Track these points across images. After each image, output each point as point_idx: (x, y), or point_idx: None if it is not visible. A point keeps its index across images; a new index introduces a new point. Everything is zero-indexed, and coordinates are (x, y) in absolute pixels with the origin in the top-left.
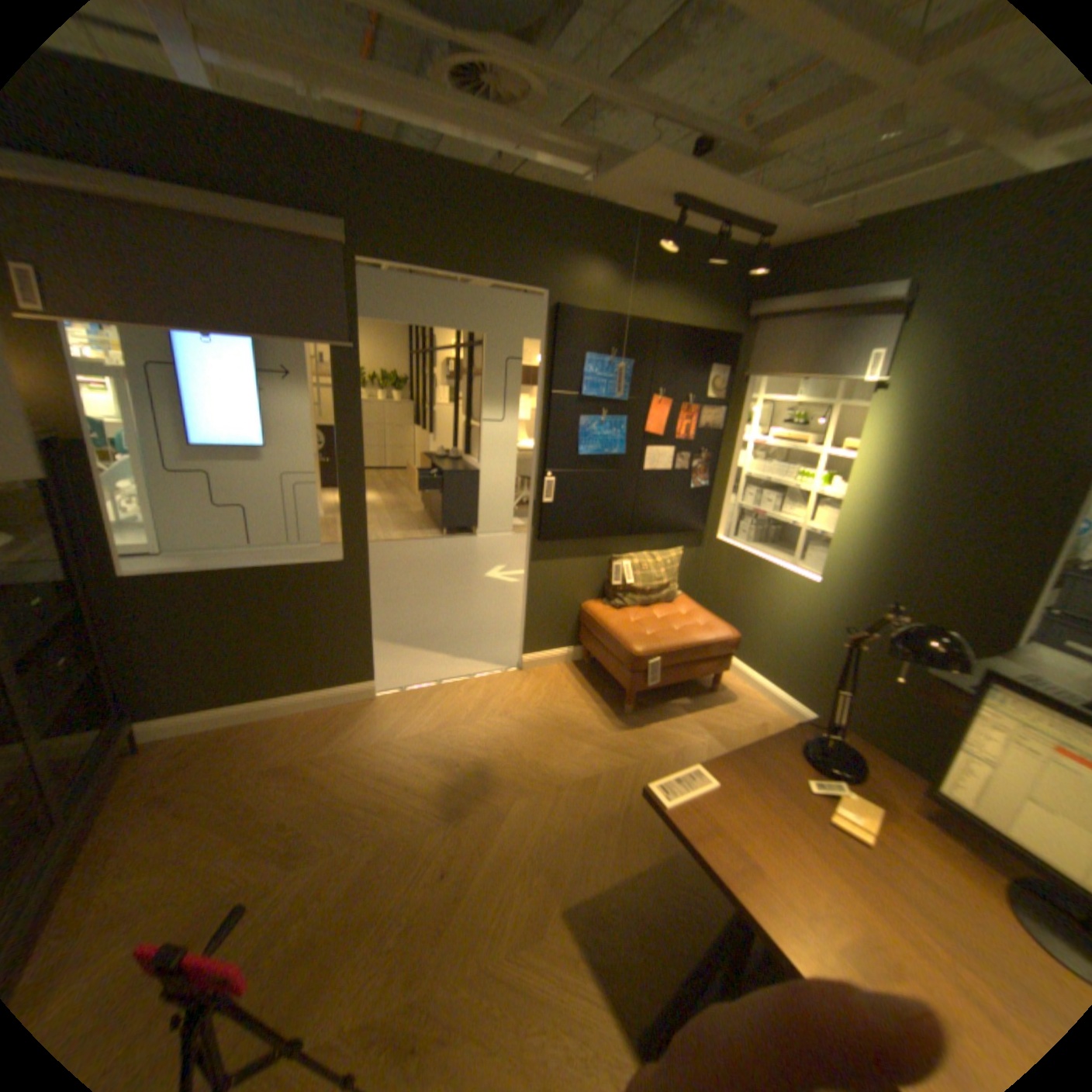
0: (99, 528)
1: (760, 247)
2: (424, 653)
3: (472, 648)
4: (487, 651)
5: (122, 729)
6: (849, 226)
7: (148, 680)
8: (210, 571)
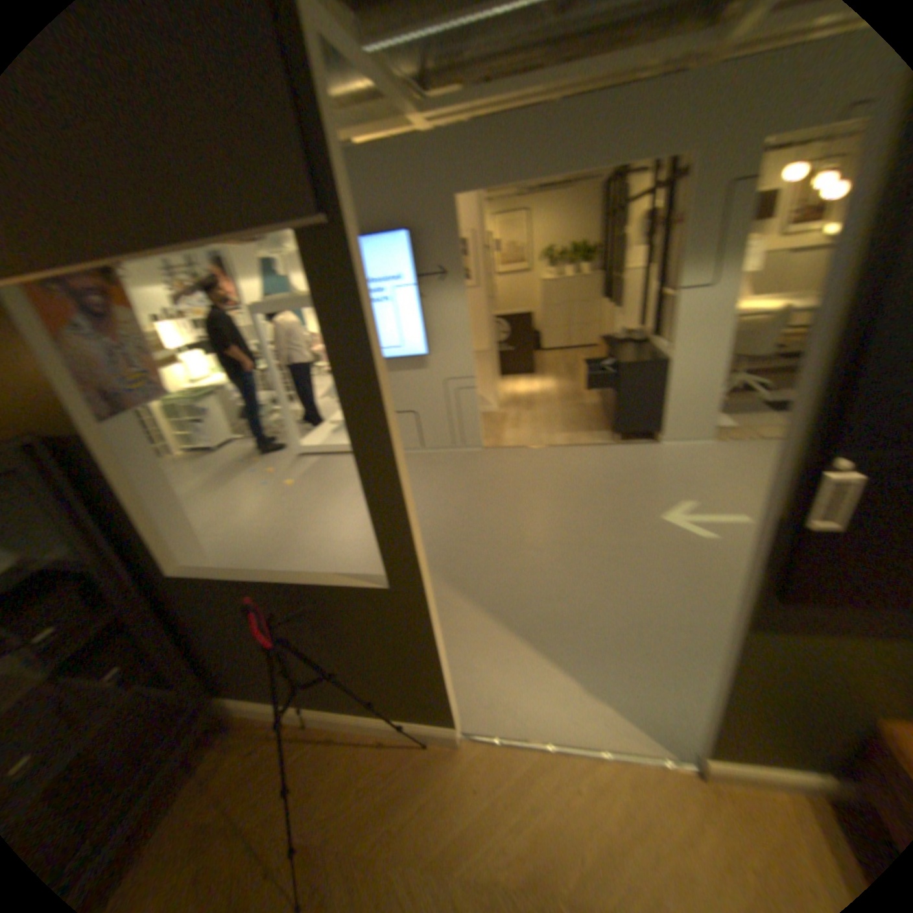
0: (129, 532)
1: None
2: (545, 668)
3: (619, 679)
4: (645, 698)
5: (192, 729)
6: None
7: (223, 672)
8: (239, 585)
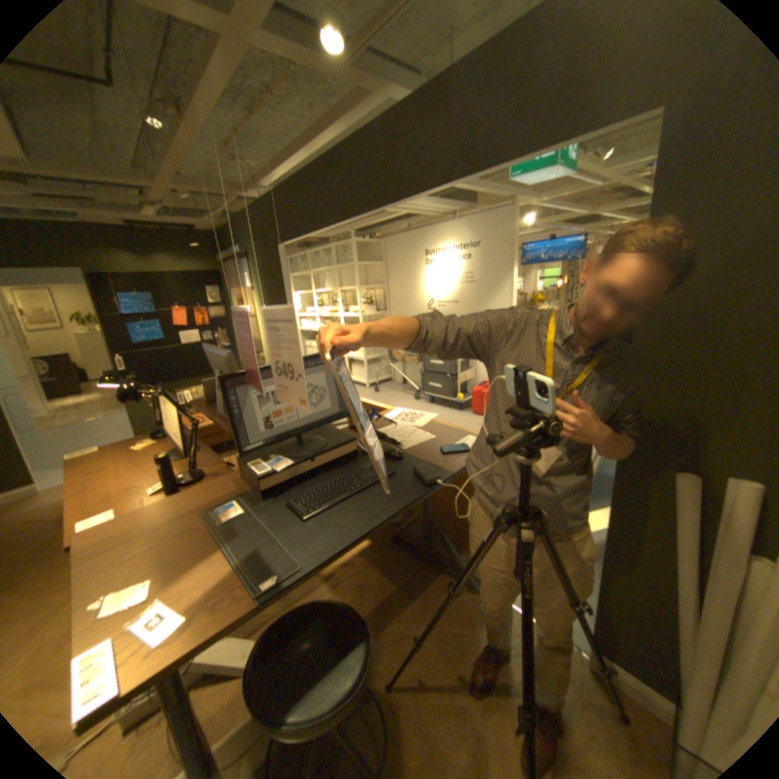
0: None
1: (207, 231)
2: None
3: None
4: None
5: None
6: (223, 223)
7: None
8: None
